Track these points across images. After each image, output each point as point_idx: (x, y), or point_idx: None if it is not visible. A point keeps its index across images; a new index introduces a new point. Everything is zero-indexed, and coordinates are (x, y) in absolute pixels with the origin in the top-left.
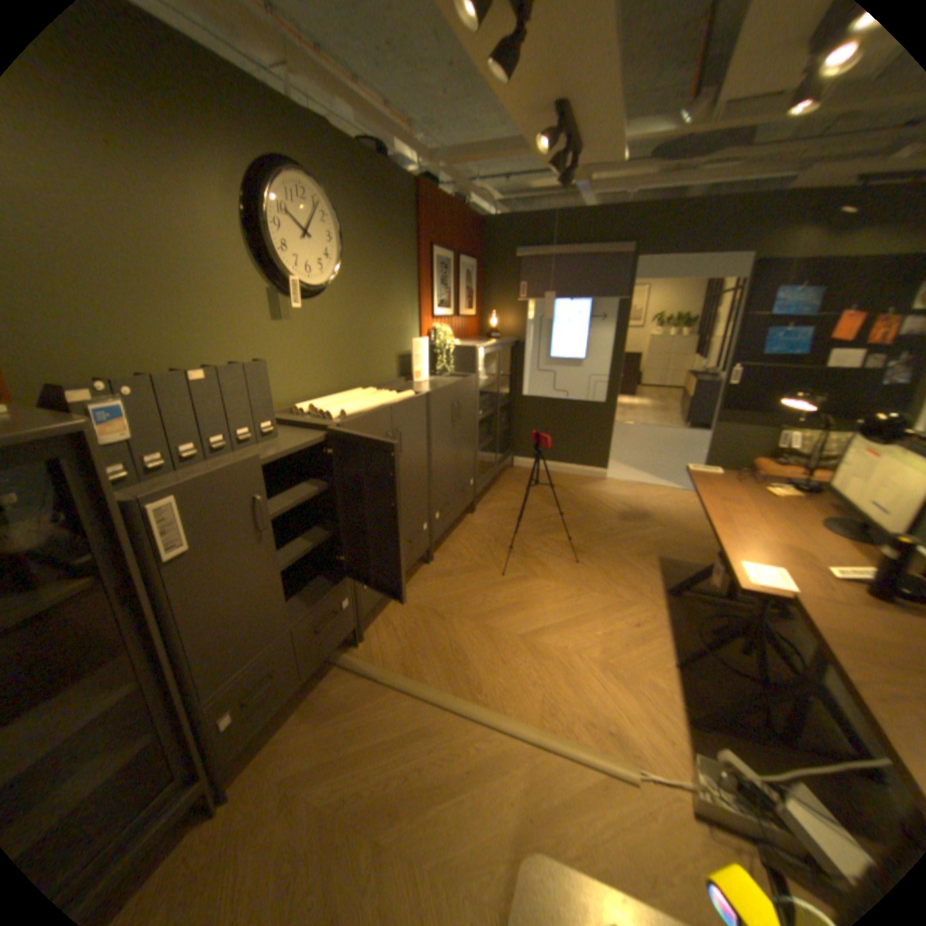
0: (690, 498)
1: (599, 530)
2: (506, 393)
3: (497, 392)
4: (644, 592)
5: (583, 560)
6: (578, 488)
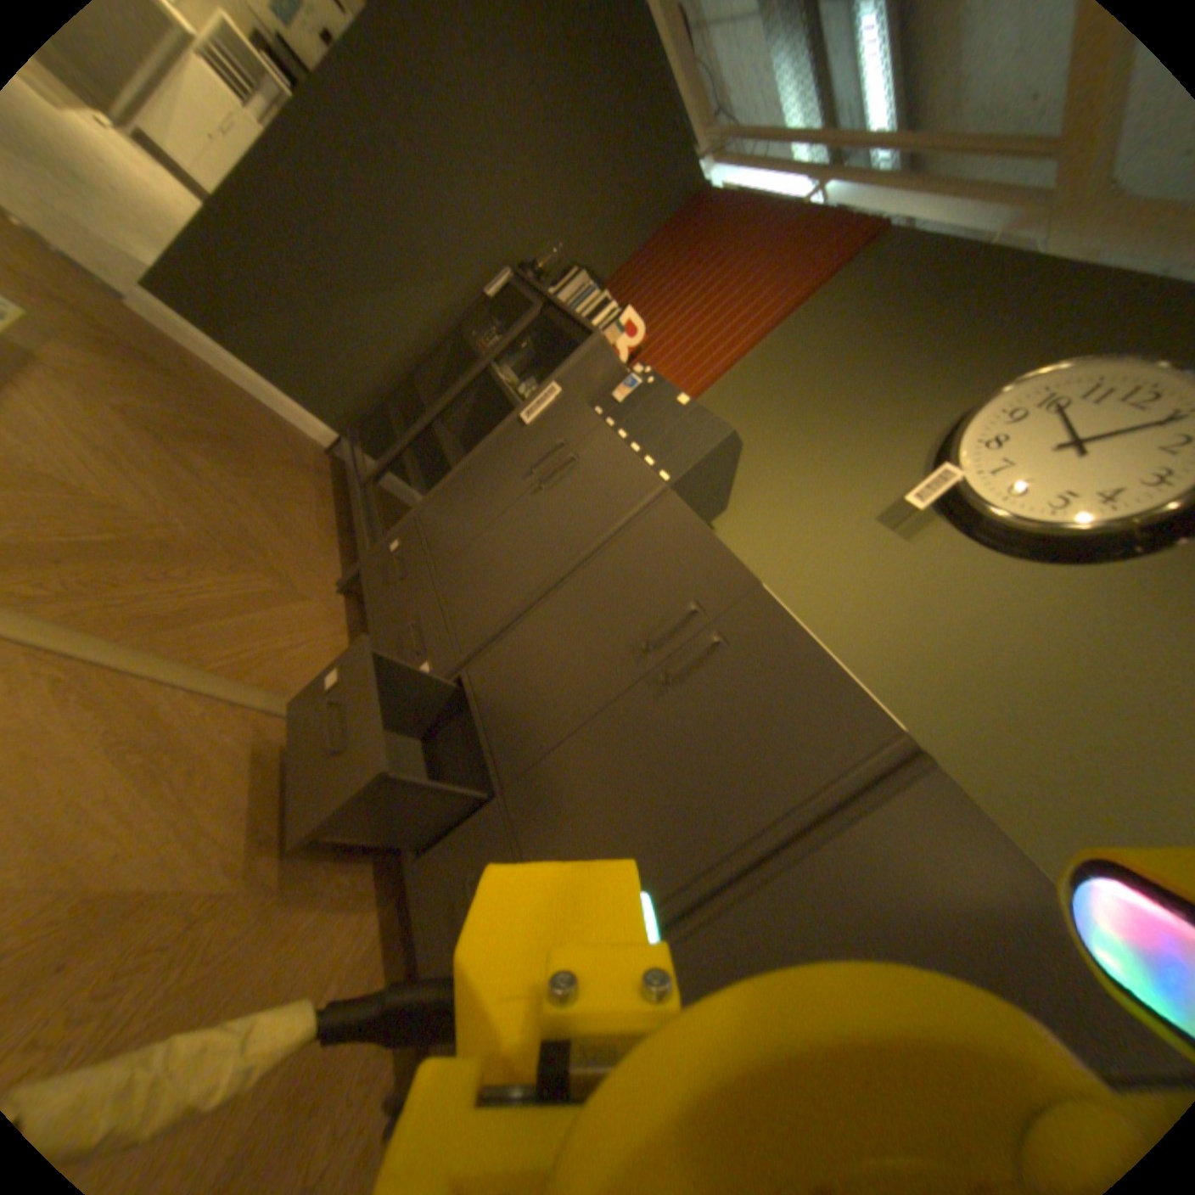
0: None
1: None
2: None
3: None
4: None
5: None
6: None
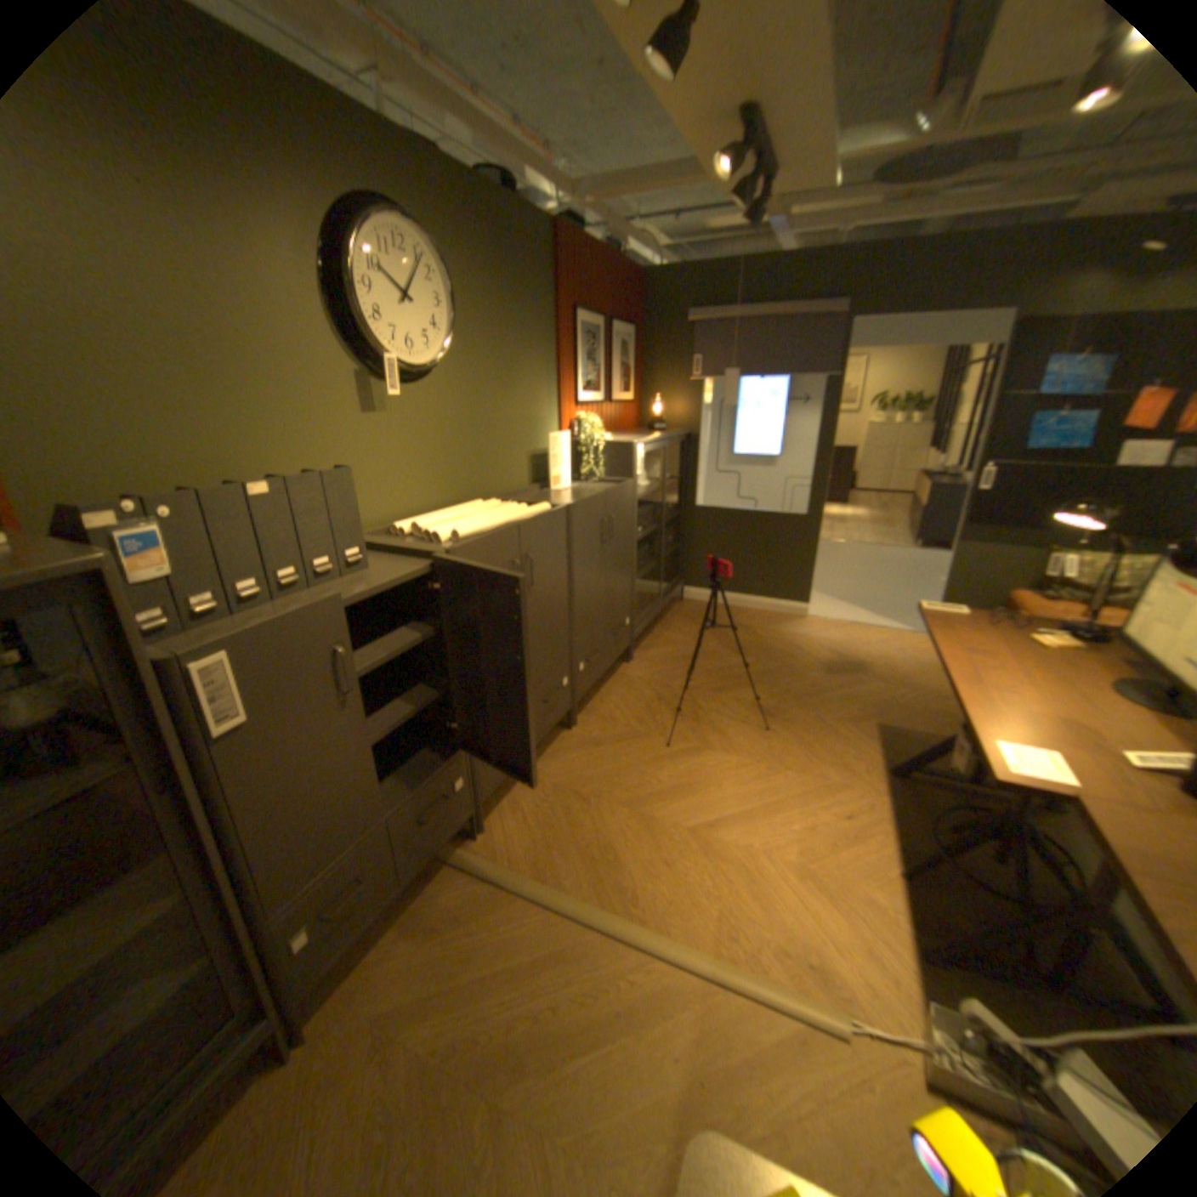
0: (922, 644)
1: (798, 686)
2: (674, 504)
3: (663, 502)
4: (859, 772)
5: (775, 727)
6: (769, 628)
